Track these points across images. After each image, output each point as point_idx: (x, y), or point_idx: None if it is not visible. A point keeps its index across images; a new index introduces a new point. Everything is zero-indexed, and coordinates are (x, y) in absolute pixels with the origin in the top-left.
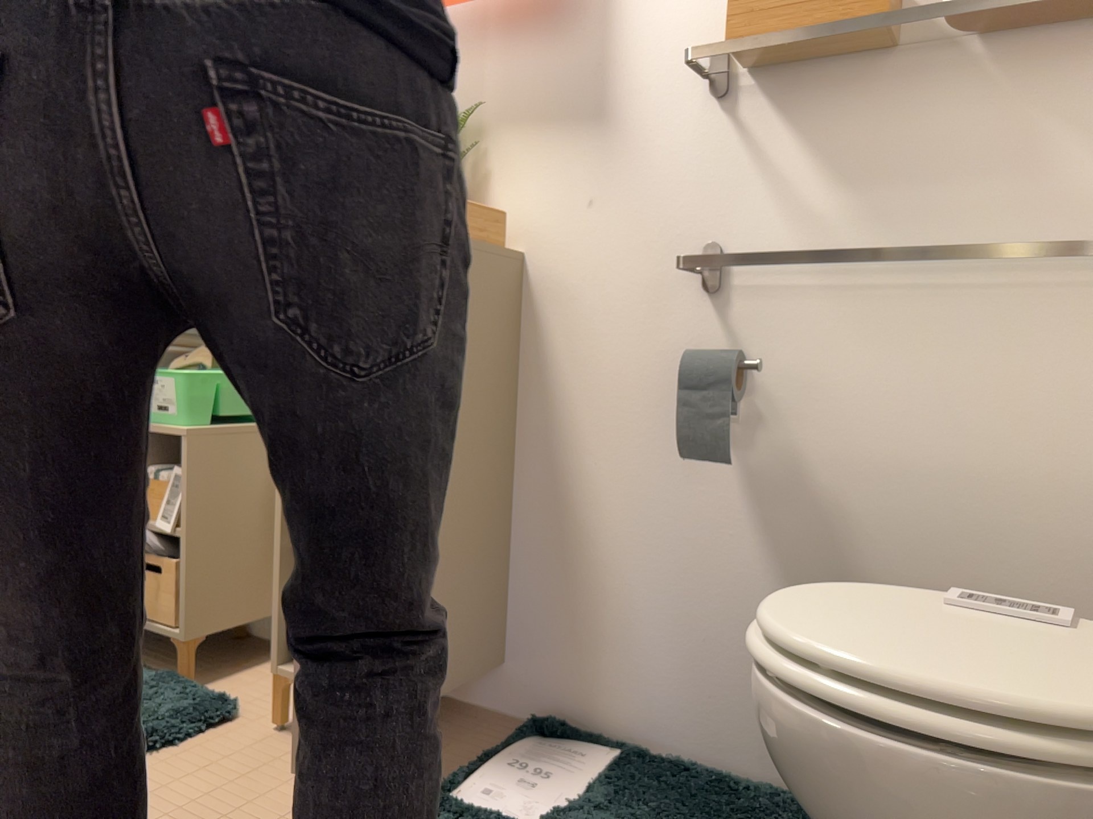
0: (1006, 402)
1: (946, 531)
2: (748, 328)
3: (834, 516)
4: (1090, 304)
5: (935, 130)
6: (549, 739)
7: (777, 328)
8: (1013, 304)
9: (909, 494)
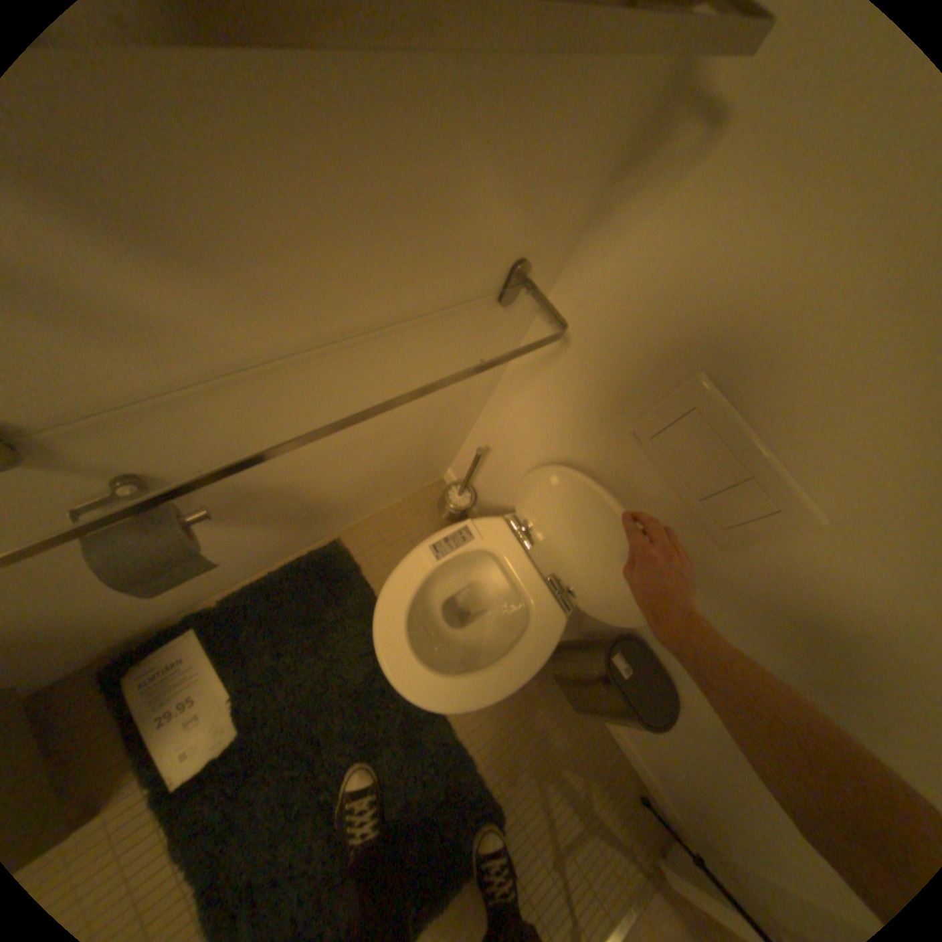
0: (398, 389)
1: (359, 454)
2: (112, 453)
3: (284, 488)
4: (460, 317)
5: (328, 145)
6: (127, 669)
7: (161, 436)
8: (410, 333)
9: (335, 454)
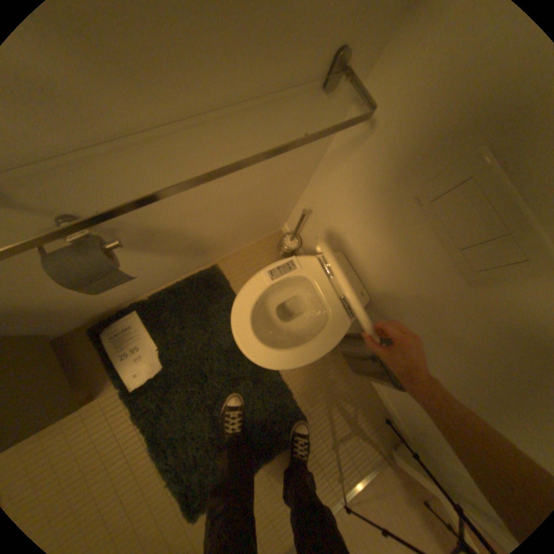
0: None
1: (224, 210)
2: (50, 199)
3: (176, 231)
4: (292, 102)
5: None
6: (102, 330)
7: (81, 189)
8: (253, 115)
9: (207, 209)
